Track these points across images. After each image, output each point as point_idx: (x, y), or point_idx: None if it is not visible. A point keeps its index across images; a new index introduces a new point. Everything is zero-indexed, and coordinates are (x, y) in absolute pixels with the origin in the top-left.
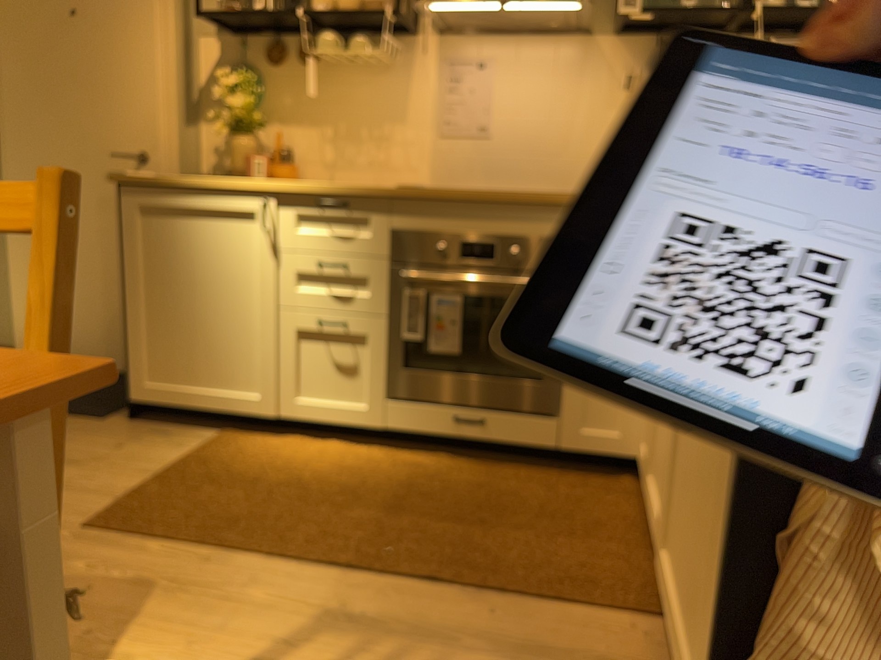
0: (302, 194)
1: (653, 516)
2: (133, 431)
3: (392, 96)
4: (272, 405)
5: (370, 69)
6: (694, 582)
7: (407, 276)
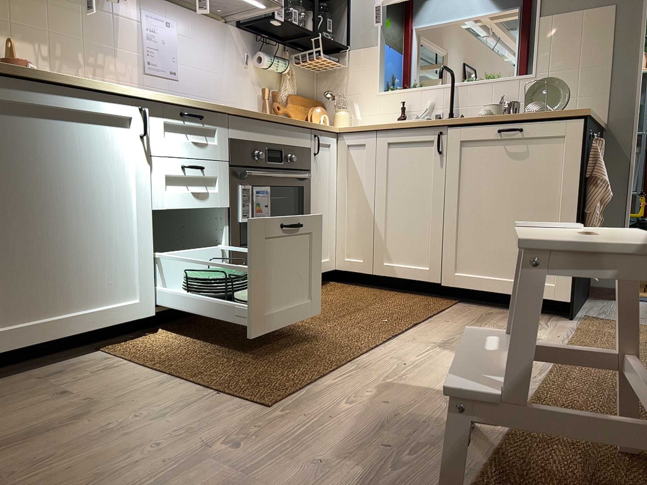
0: (171, 105)
1: (401, 276)
2: (14, 388)
3: (105, 31)
4: (151, 304)
5: (84, 2)
6: (504, 261)
7: (247, 173)
